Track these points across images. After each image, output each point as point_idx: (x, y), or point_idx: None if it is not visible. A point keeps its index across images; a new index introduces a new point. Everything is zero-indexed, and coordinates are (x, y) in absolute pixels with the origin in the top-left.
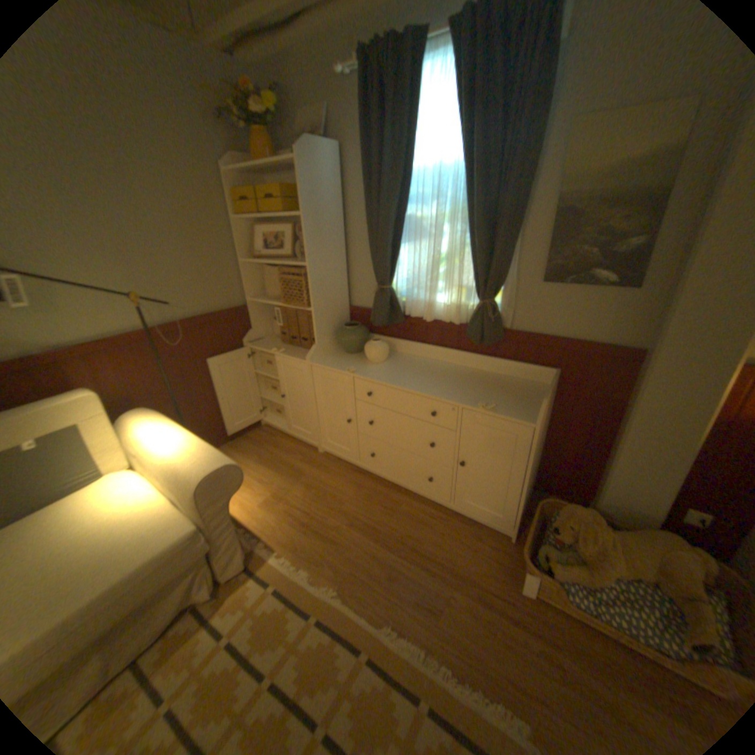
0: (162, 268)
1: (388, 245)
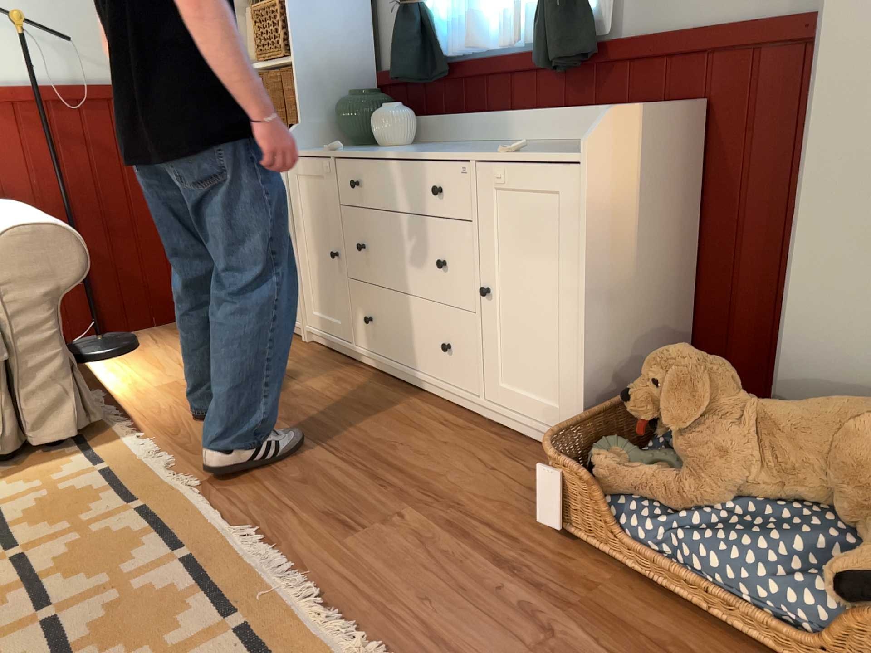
0: (82, 0)
1: None
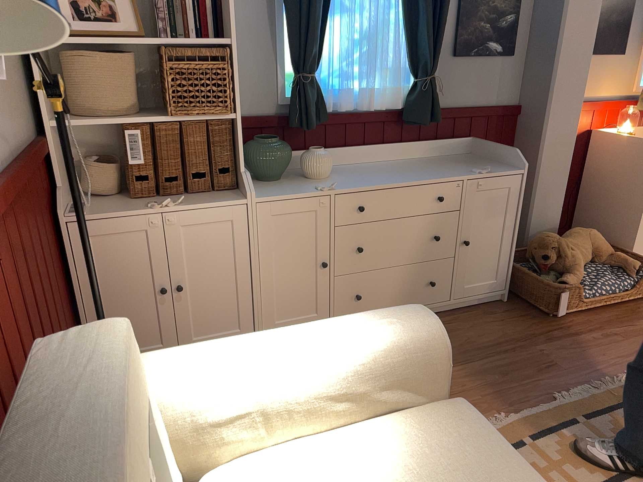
0: None
1: (321, 19)
